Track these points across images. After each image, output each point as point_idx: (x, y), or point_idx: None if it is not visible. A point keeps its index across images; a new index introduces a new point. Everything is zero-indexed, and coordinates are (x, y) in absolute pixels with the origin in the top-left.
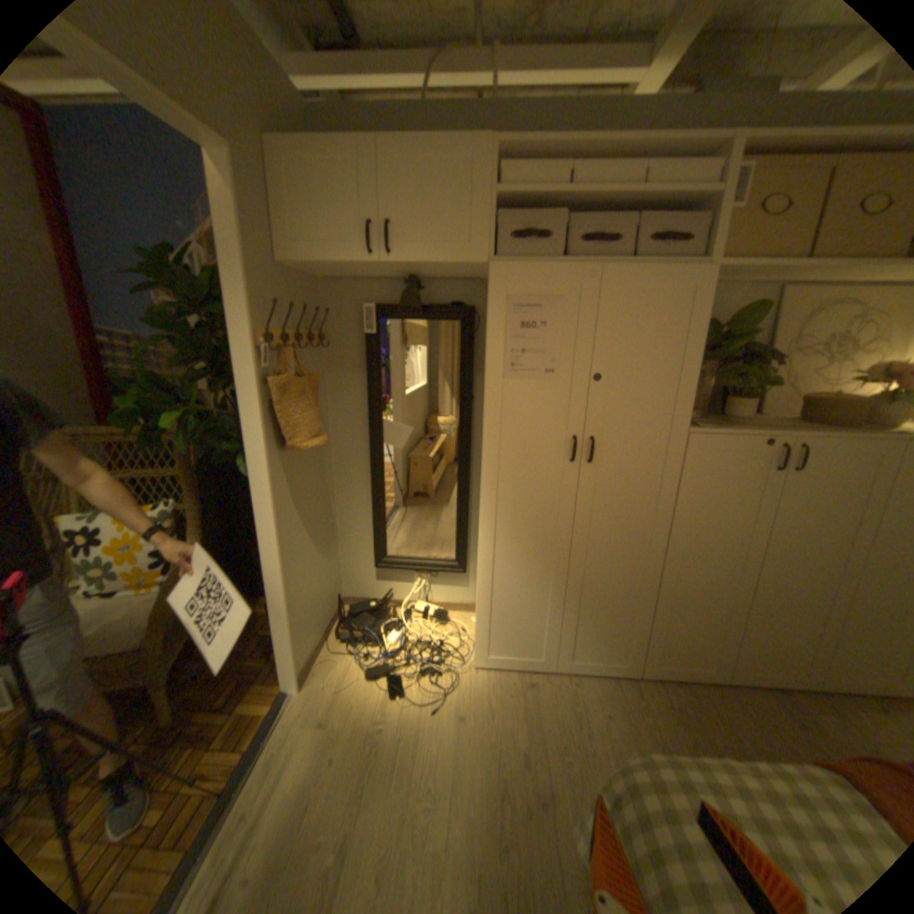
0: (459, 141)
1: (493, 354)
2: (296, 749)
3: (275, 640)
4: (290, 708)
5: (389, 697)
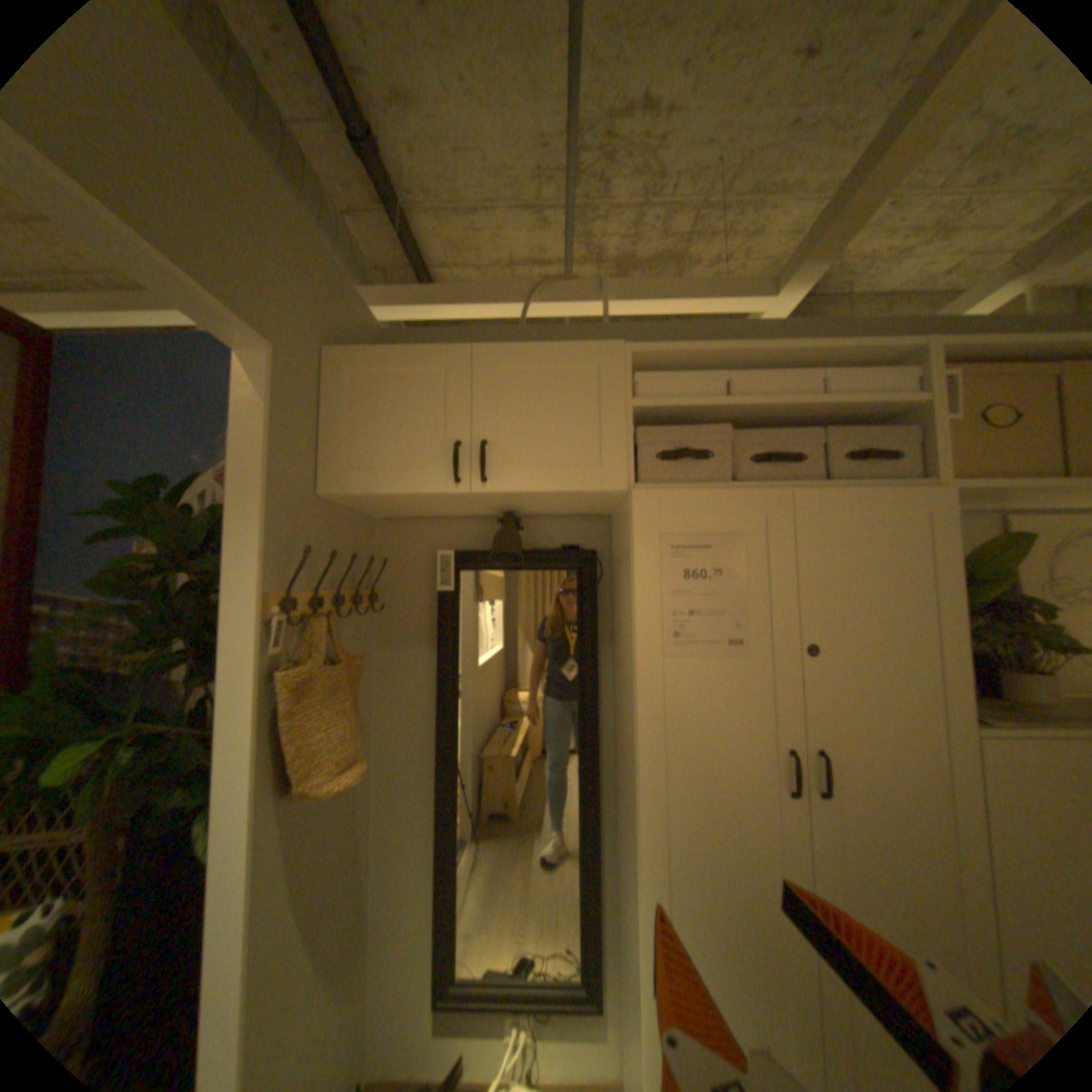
0: (580, 350)
1: (644, 617)
2: None
3: None
4: None
5: None
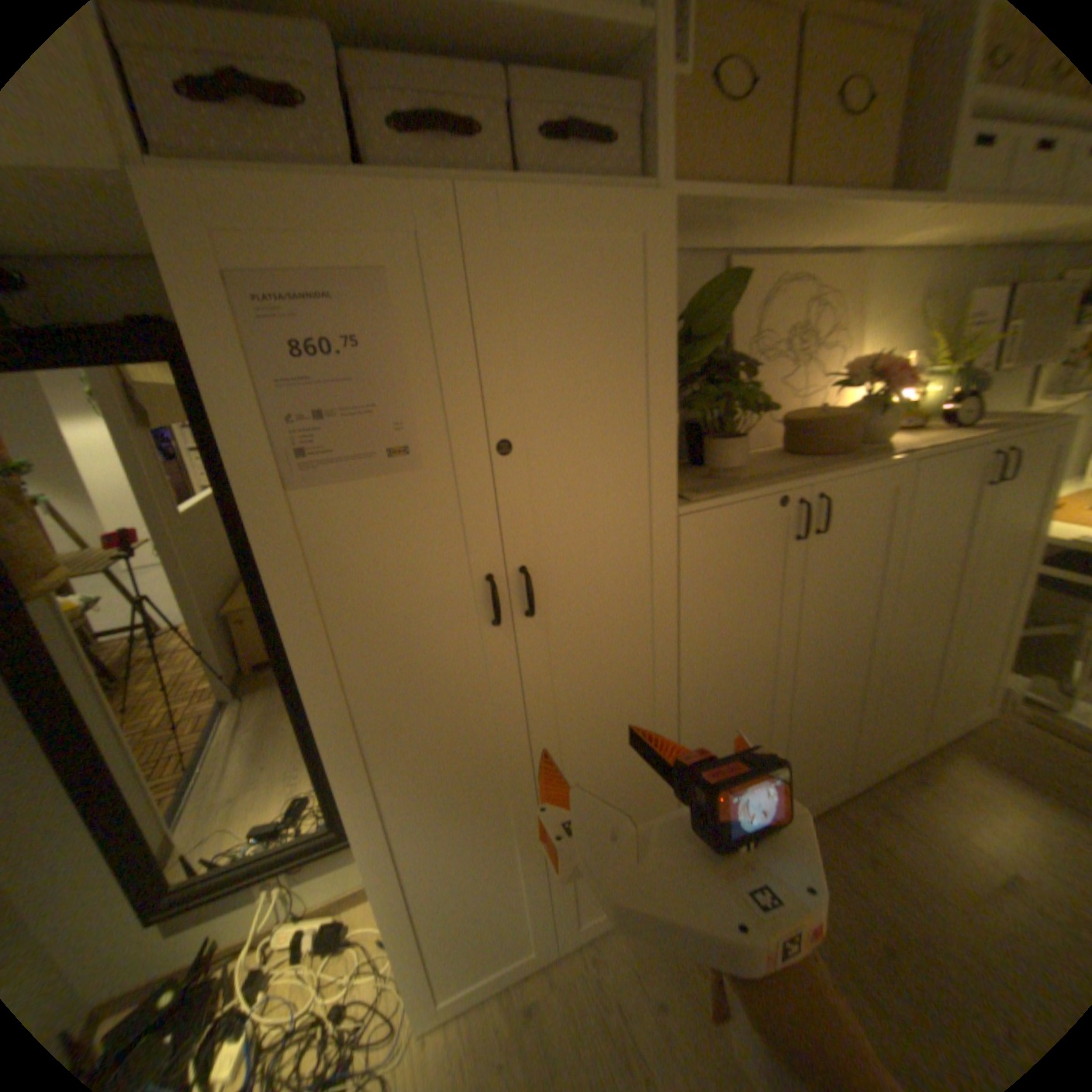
0: None
1: (234, 429)
2: None
3: None
4: None
5: None
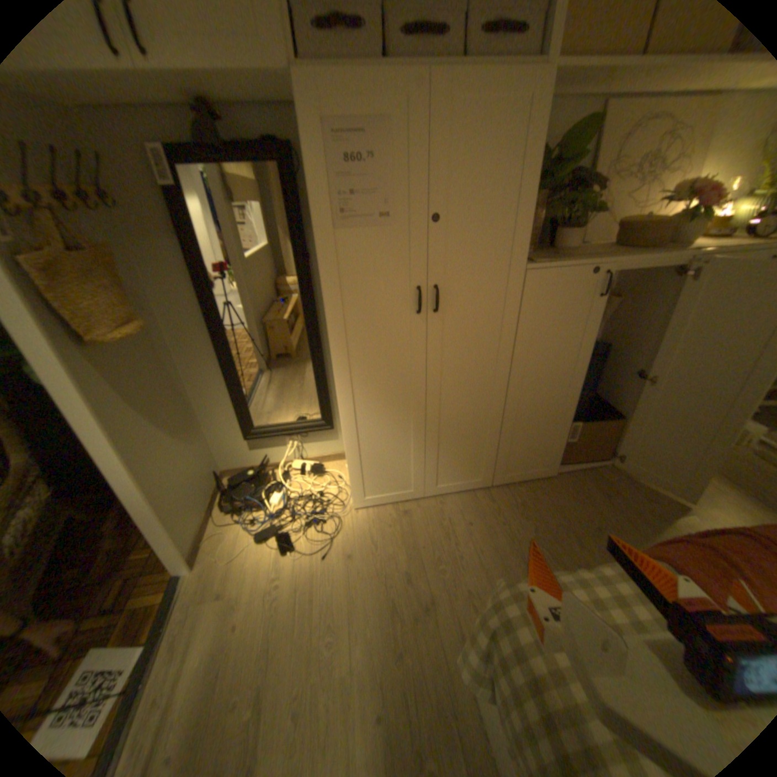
0: None
1: (317, 197)
2: (197, 623)
3: (148, 536)
4: (184, 587)
5: (280, 553)
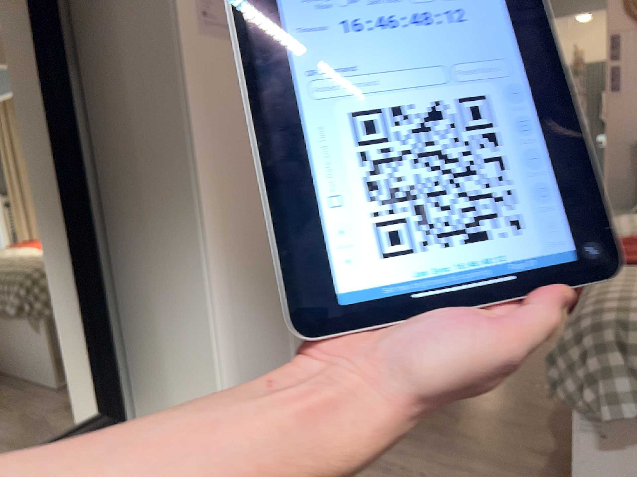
0: None
1: None
2: None
3: None
4: None
5: None
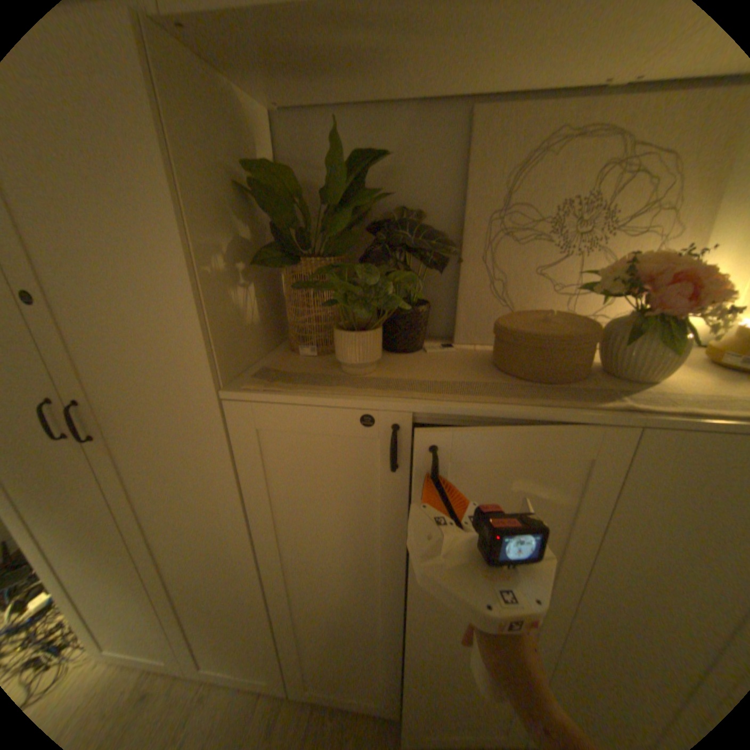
0: None
1: None
2: None
3: None
4: None
5: None
